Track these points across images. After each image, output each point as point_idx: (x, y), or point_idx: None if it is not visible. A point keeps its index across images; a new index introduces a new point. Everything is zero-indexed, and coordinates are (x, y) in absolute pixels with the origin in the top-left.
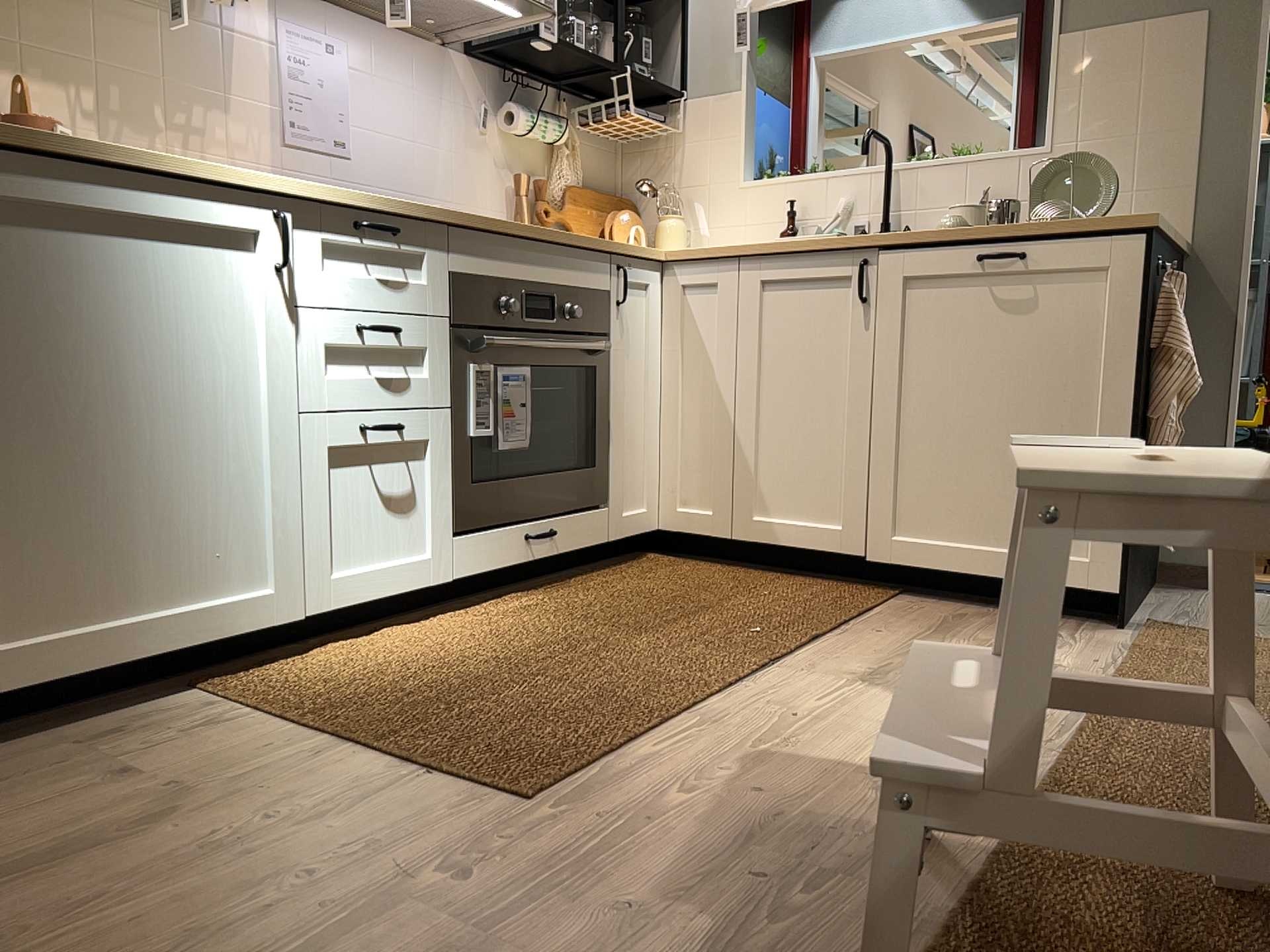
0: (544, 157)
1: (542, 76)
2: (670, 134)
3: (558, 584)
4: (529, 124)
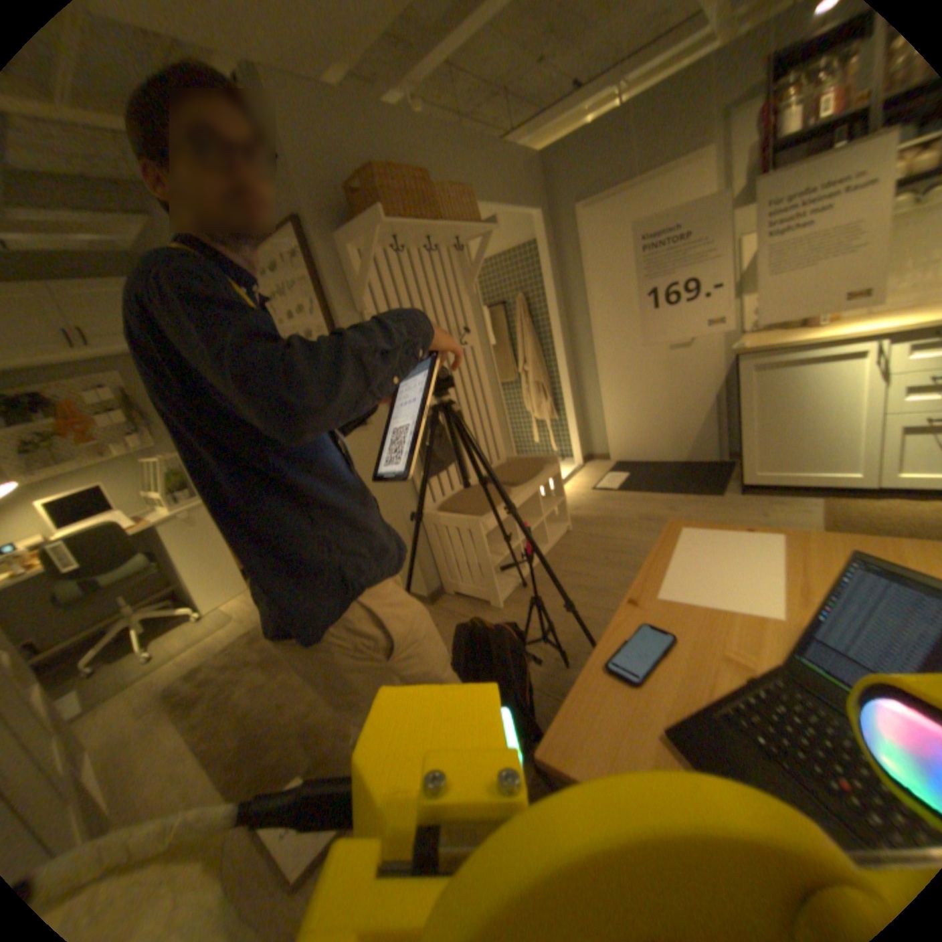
0: None
1: None
2: None
3: None
4: None
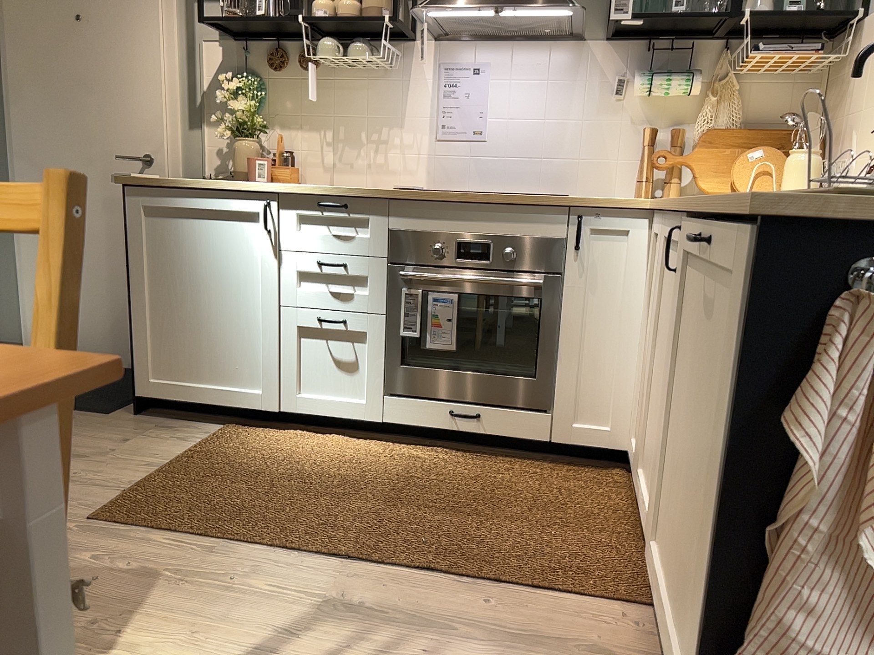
0: (697, 106)
1: (691, 36)
2: (838, 60)
3: (495, 458)
4: (643, 87)
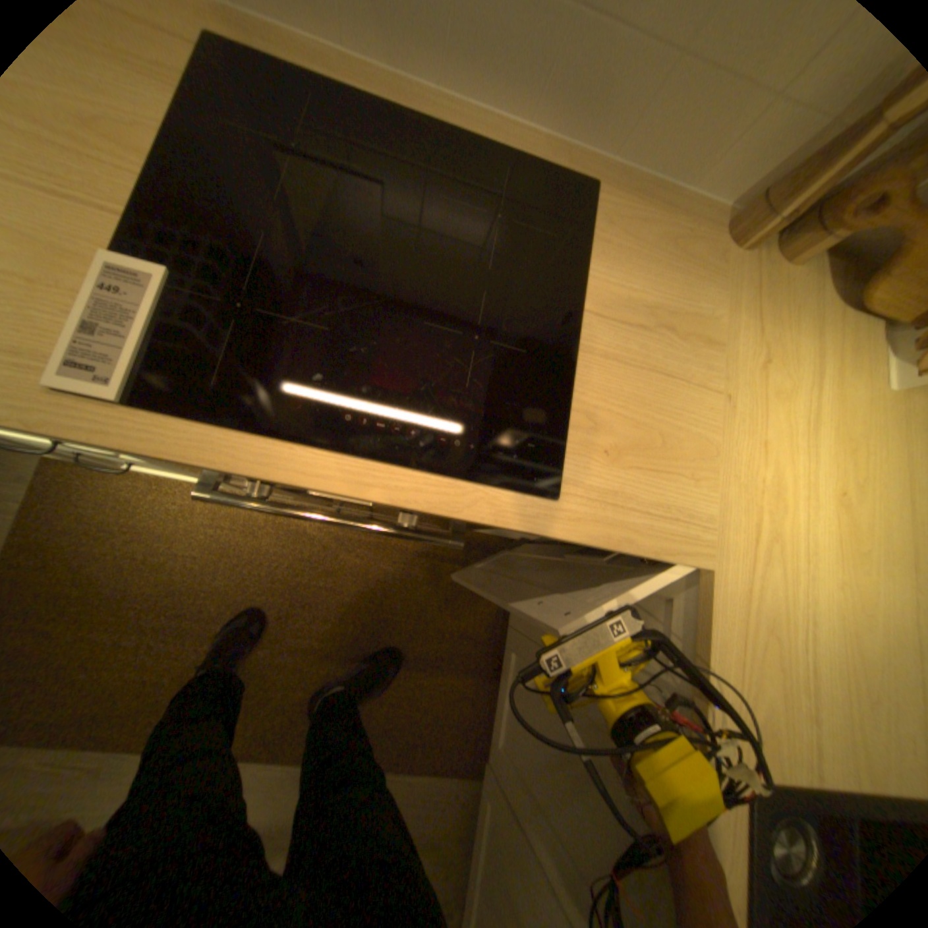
0: None
1: None
2: None
3: None
4: None
